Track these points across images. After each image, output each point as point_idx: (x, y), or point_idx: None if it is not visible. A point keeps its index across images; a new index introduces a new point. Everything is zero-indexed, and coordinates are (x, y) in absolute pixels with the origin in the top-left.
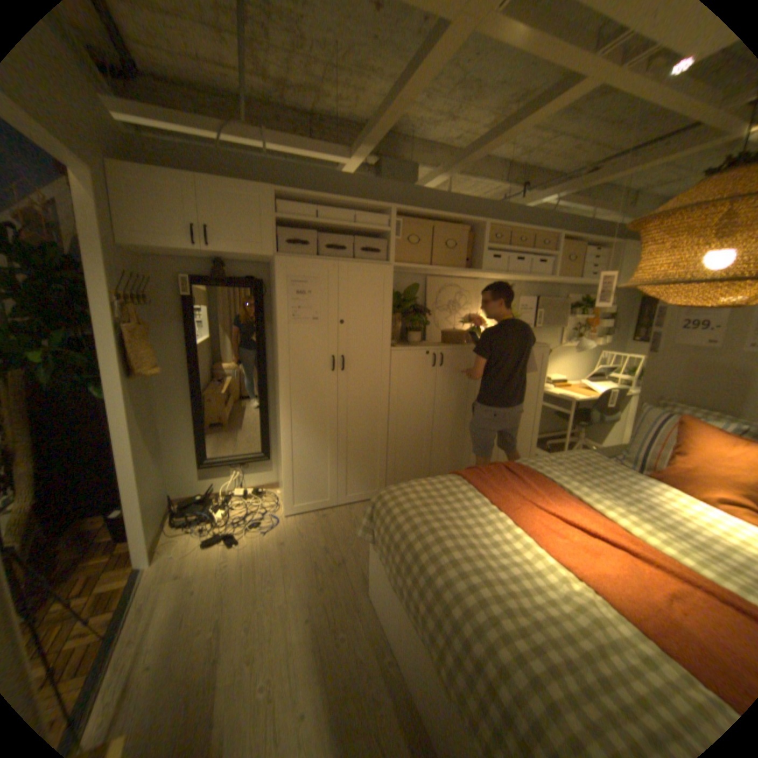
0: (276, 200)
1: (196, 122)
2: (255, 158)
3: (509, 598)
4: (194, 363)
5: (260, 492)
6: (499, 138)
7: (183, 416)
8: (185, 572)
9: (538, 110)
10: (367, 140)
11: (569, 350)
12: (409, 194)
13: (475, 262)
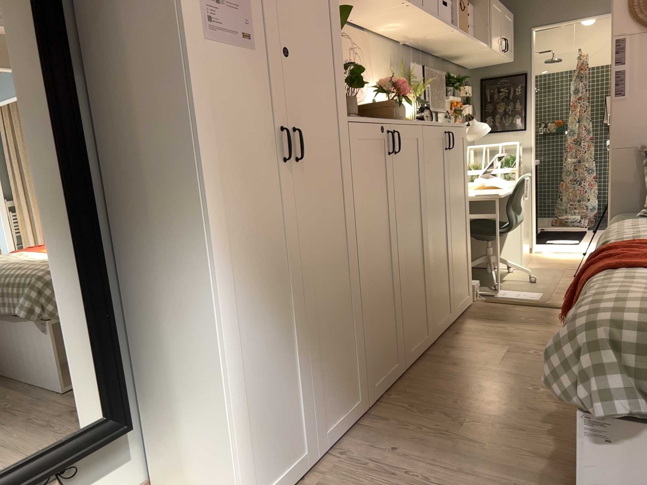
0: None
1: None
2: None
3: None
4: None
5: None
6: None
7: None
8: None
9: None
10: None
11: None
12: None
13: None
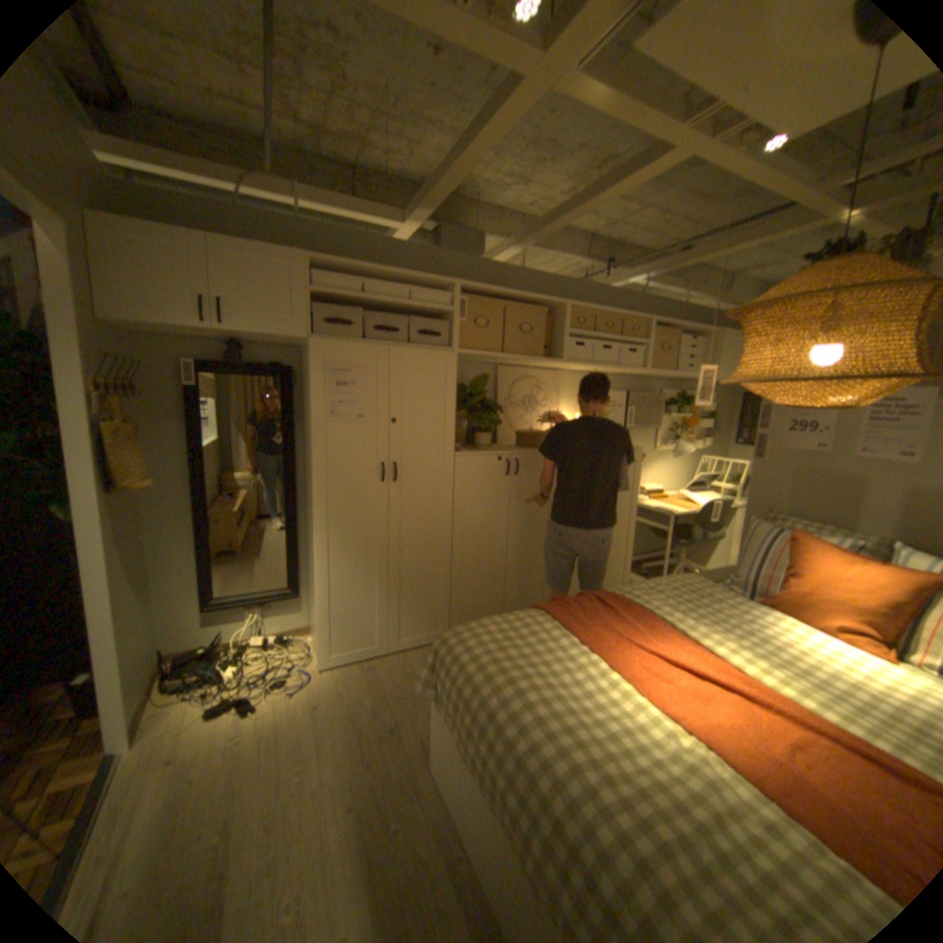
0: (311, 269)
1: (208, 169)
2: (284, 217)
3: (607, 761)
4: (198, 473)
5: (286, 640)
6: (580, 208)
7: (181, 542)
8: (181, 754)
9: (624, 179)
10: (424, 202)
11: (664, 454)
12: (475, 268)
13: (554, 350)
